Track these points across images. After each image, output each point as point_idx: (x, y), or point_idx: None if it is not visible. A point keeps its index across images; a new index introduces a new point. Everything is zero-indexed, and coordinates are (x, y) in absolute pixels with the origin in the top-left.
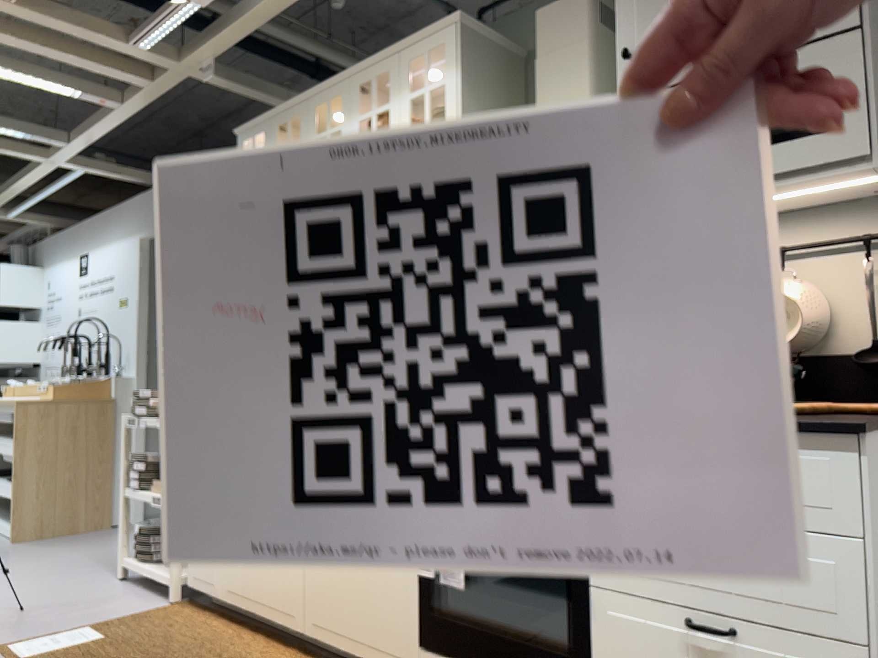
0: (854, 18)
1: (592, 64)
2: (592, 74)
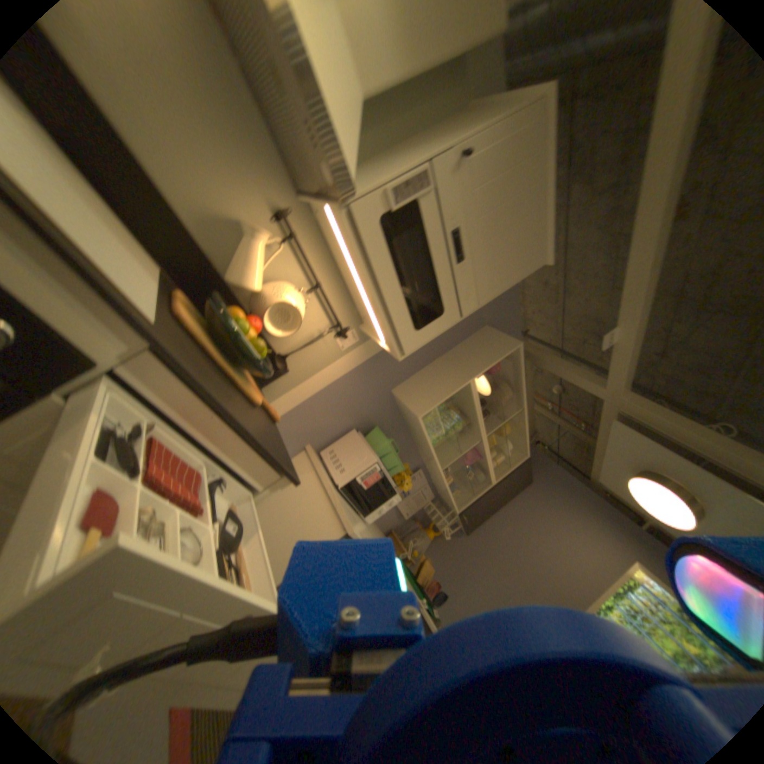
0: (465, 315)
1: (444, 66)
2: (436, 70)
